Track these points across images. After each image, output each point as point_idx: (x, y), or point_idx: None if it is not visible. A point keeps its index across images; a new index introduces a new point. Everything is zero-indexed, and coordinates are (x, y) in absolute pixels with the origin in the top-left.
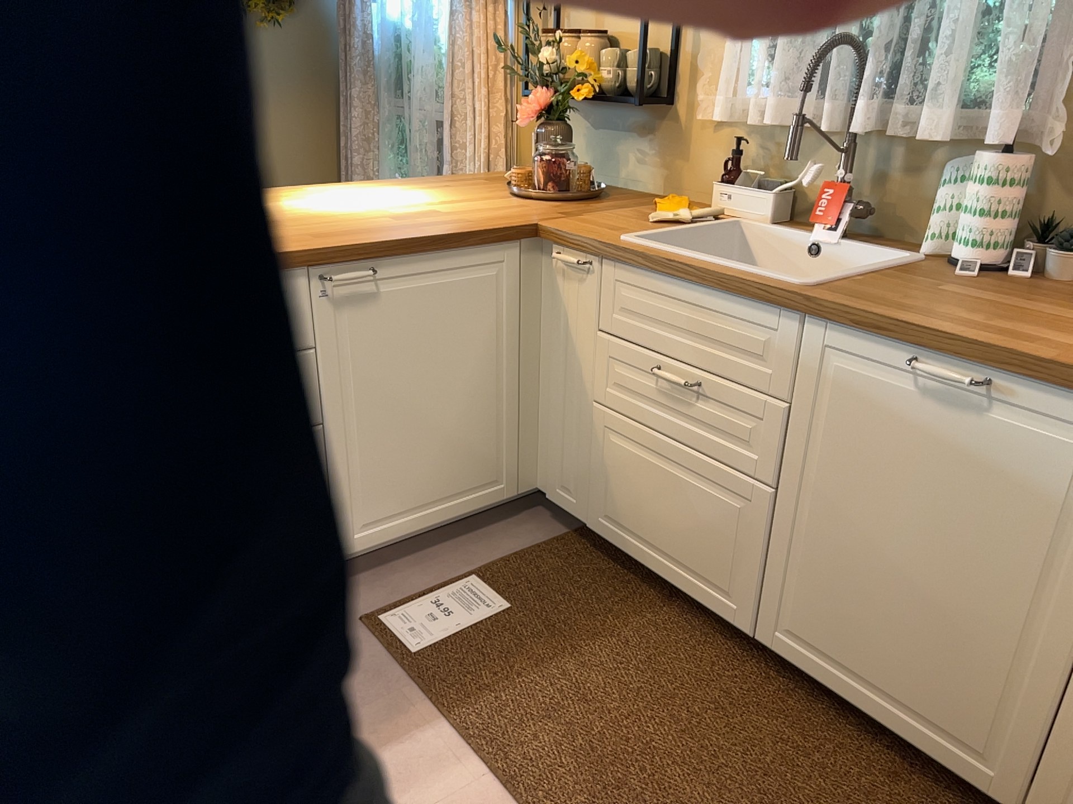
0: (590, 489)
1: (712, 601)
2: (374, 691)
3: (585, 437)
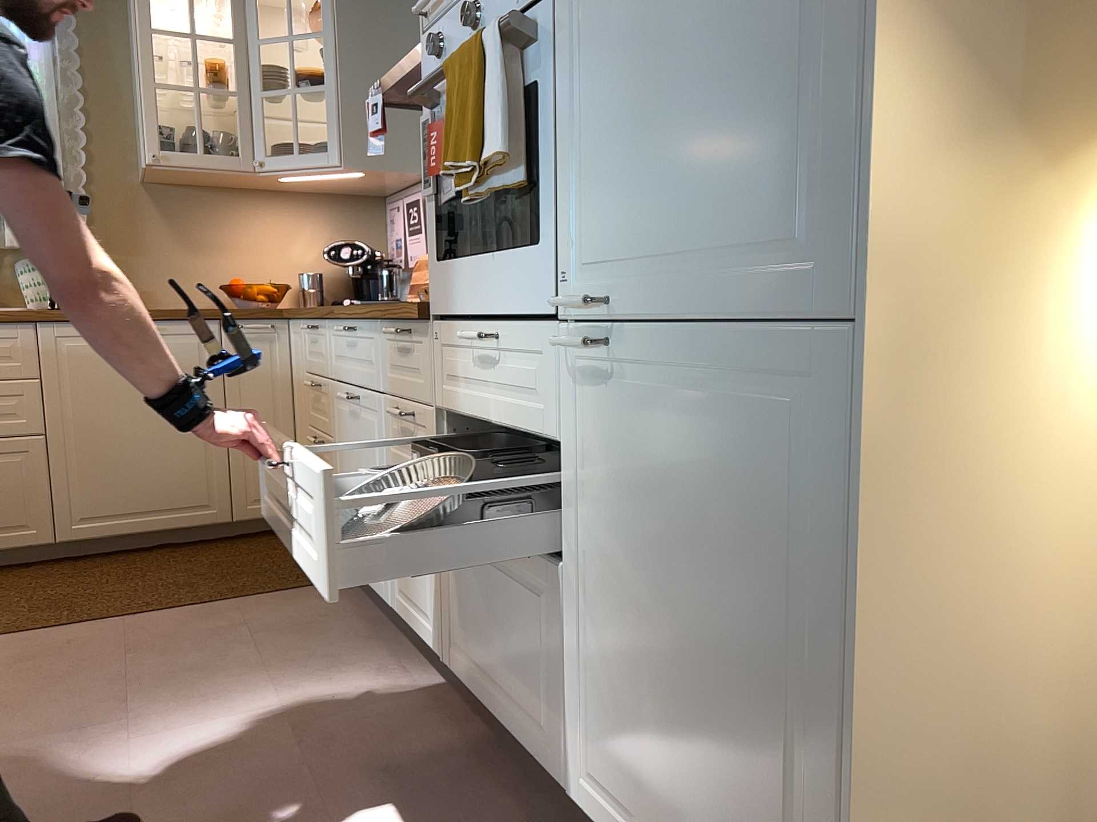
0: None
1: (14, 541)
2: None
3: None
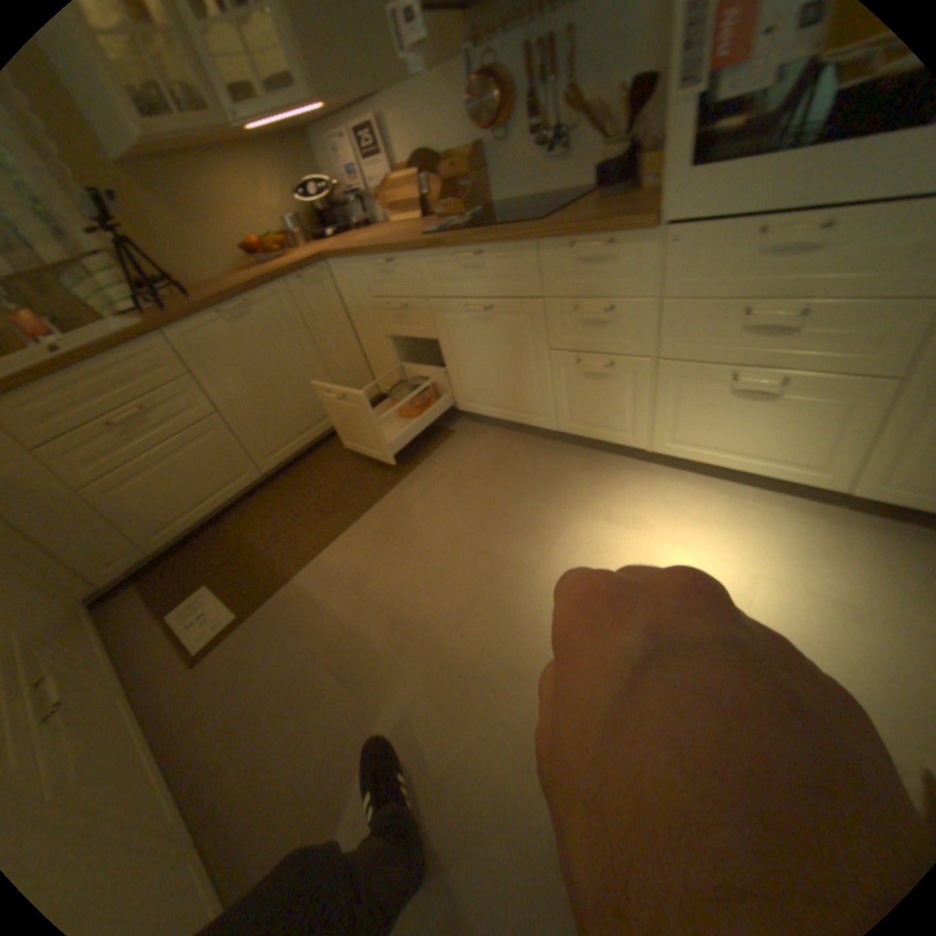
0: (127, 537)
1: (237, 486)
2: (263, 623)
3: (90, 518)
